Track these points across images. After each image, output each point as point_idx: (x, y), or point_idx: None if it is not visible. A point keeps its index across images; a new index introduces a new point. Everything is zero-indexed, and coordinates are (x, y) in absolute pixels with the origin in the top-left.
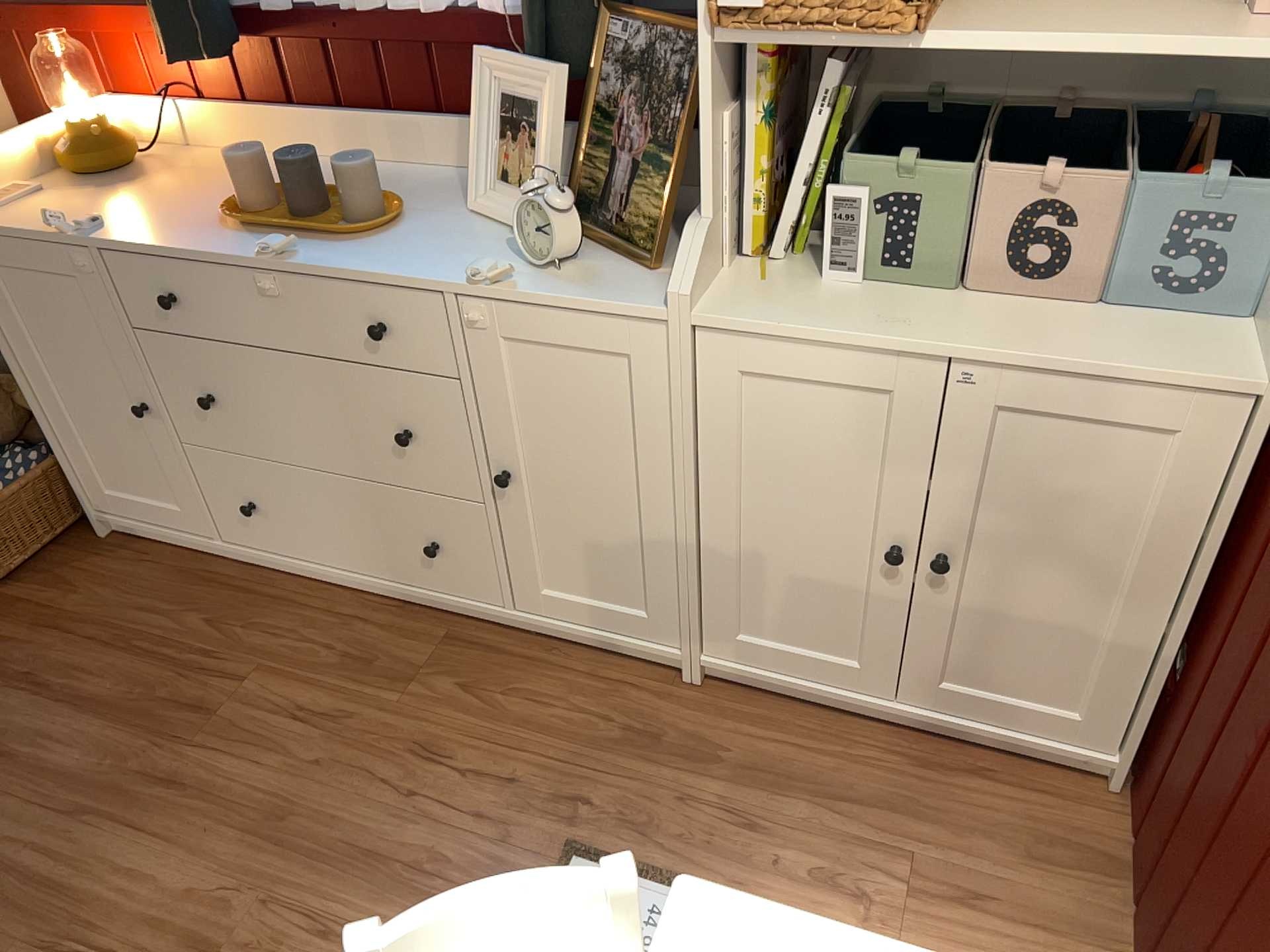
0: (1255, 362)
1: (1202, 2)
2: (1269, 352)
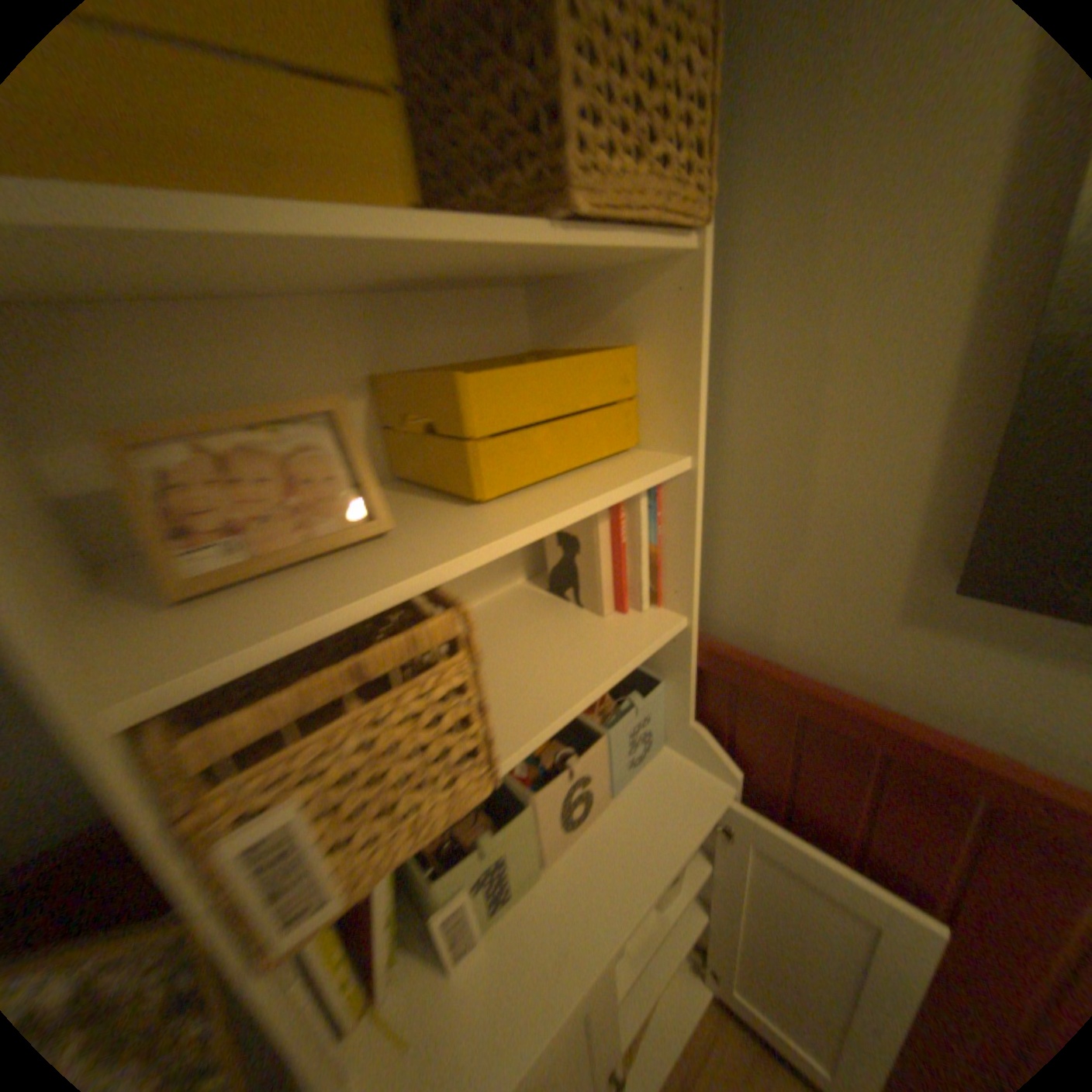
0: (713, 783)
1: (558, 618)
2: (710, 771)
